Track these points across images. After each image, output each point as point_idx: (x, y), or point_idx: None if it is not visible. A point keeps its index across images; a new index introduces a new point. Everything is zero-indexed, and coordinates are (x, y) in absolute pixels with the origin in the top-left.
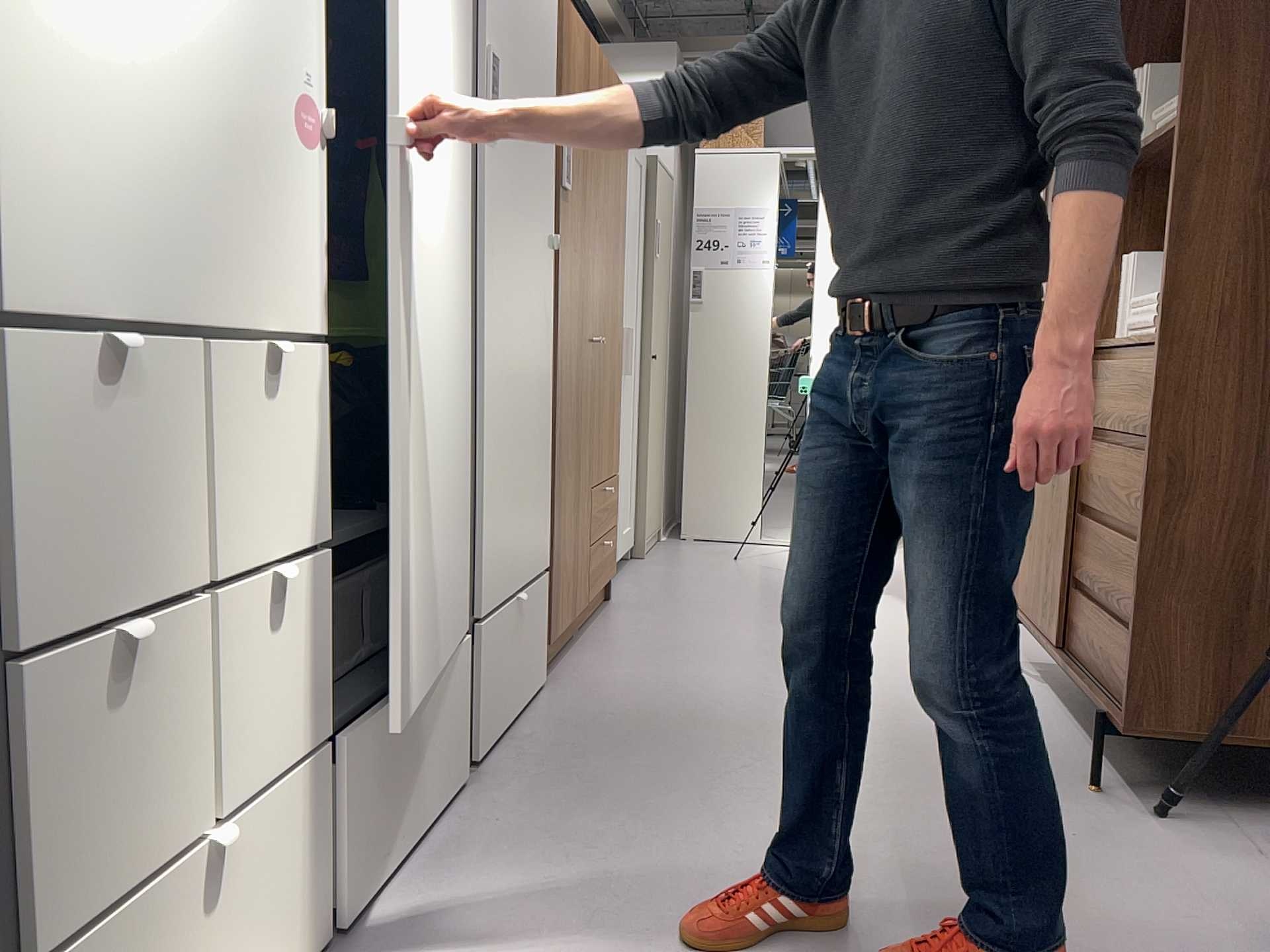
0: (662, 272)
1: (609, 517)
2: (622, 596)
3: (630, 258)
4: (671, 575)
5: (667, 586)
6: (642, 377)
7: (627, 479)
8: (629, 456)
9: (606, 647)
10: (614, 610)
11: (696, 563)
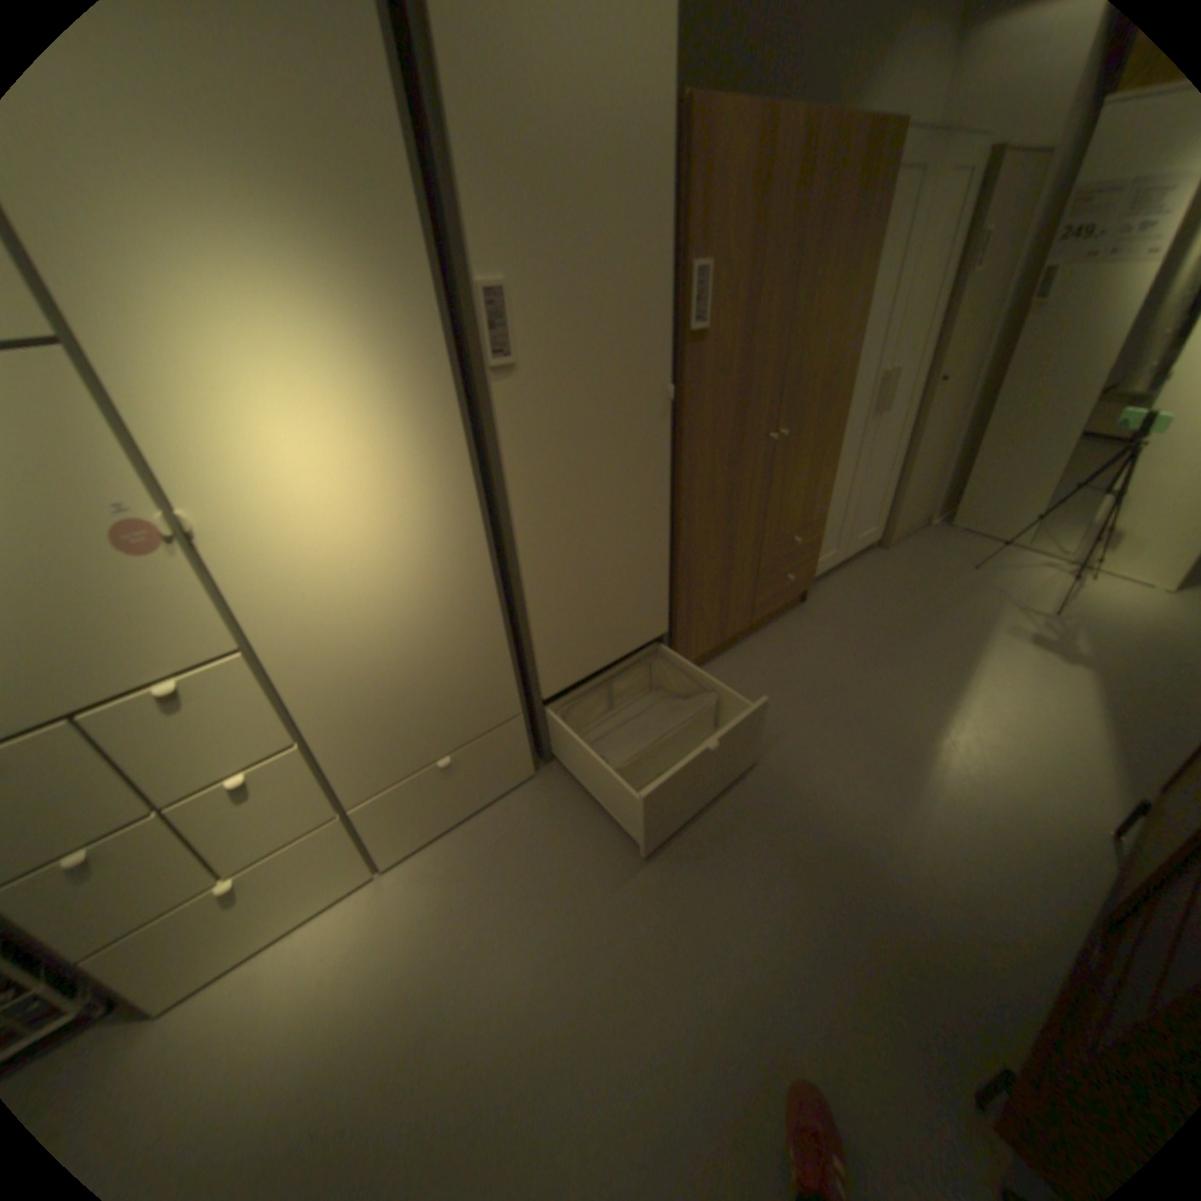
0: (989, 283)
1: (804, 554)
2: (825, 597)
3: (917, 295)
4: (893, 578)
5: (873, 593)
6: (925, 401)
7: (878, 494)
8: (886, 475)
9: (752, 660)
10: (801, 614)
11: (933, 565)
